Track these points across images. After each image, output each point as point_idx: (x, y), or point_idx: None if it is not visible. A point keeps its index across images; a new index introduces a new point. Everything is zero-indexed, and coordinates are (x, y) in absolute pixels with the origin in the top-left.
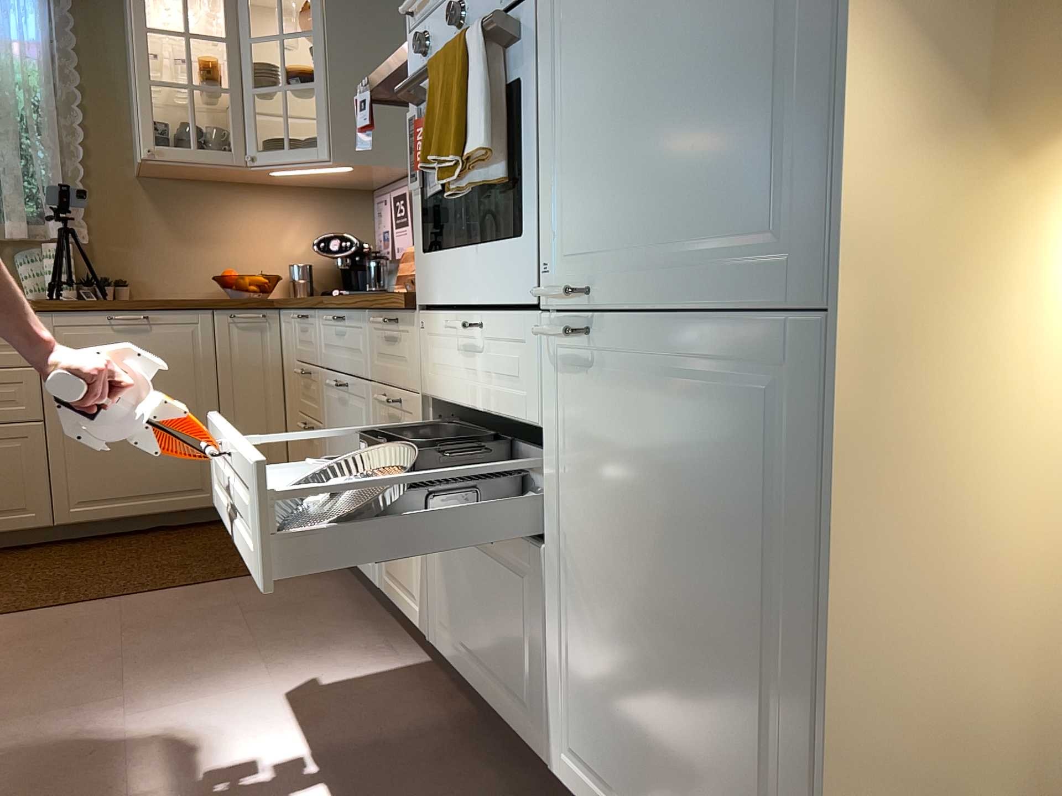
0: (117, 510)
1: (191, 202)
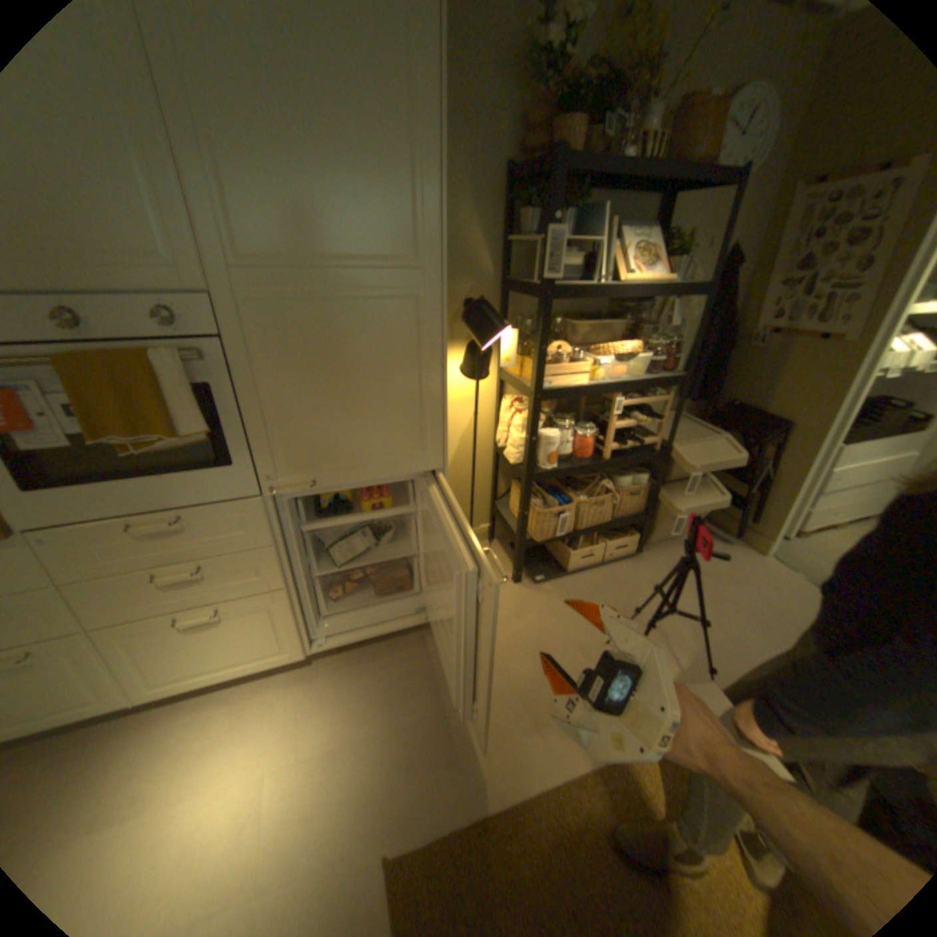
0: None
1: None
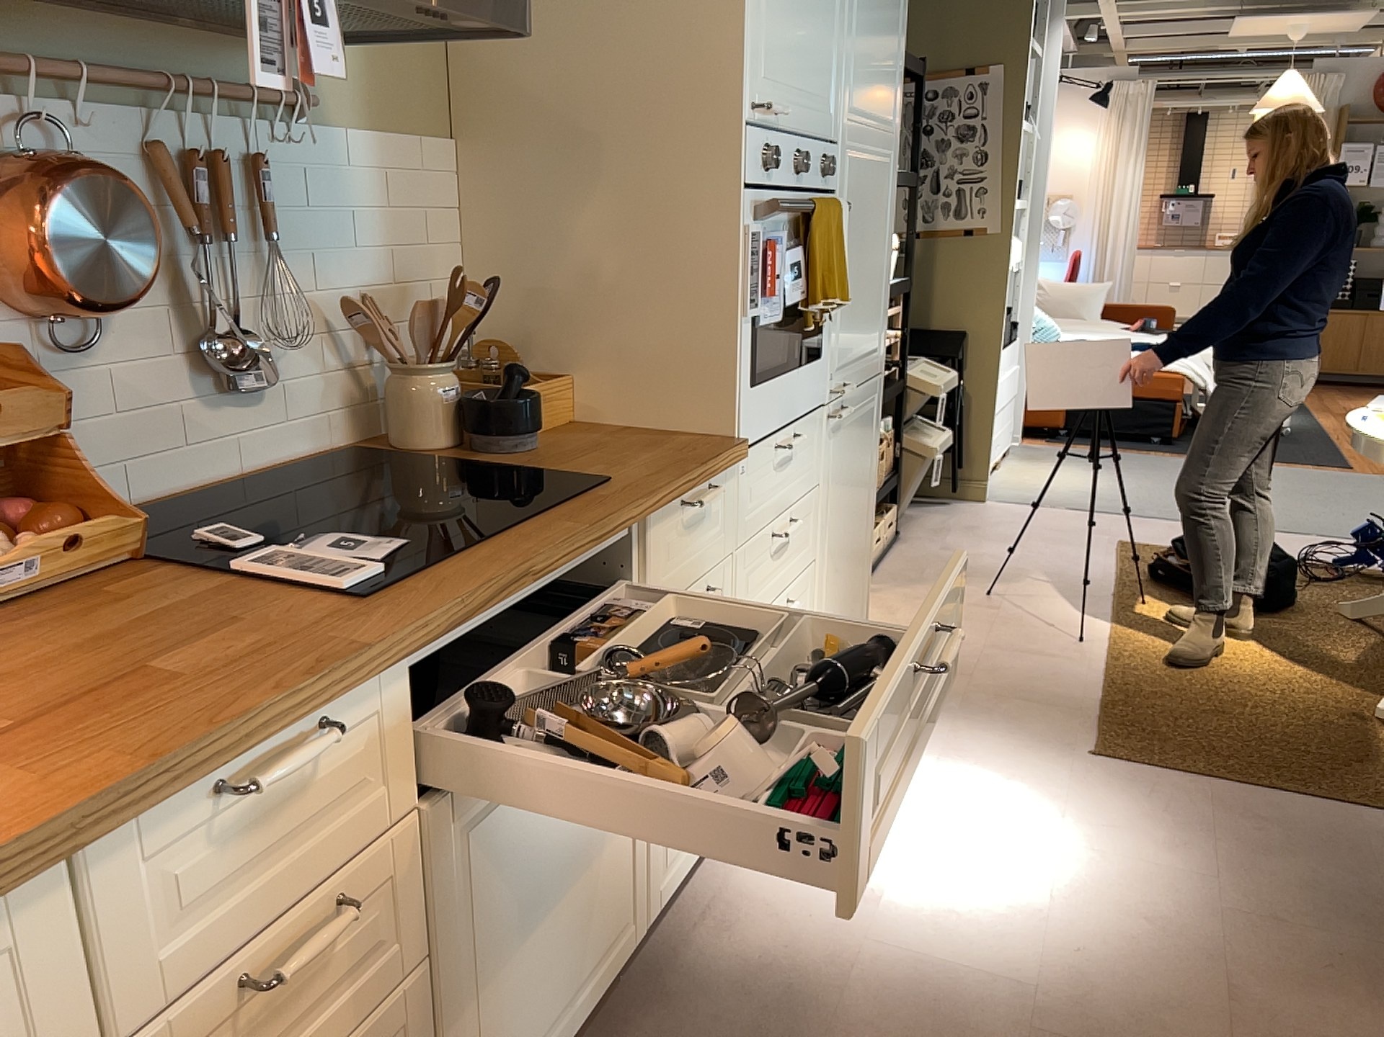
0: None
1: None
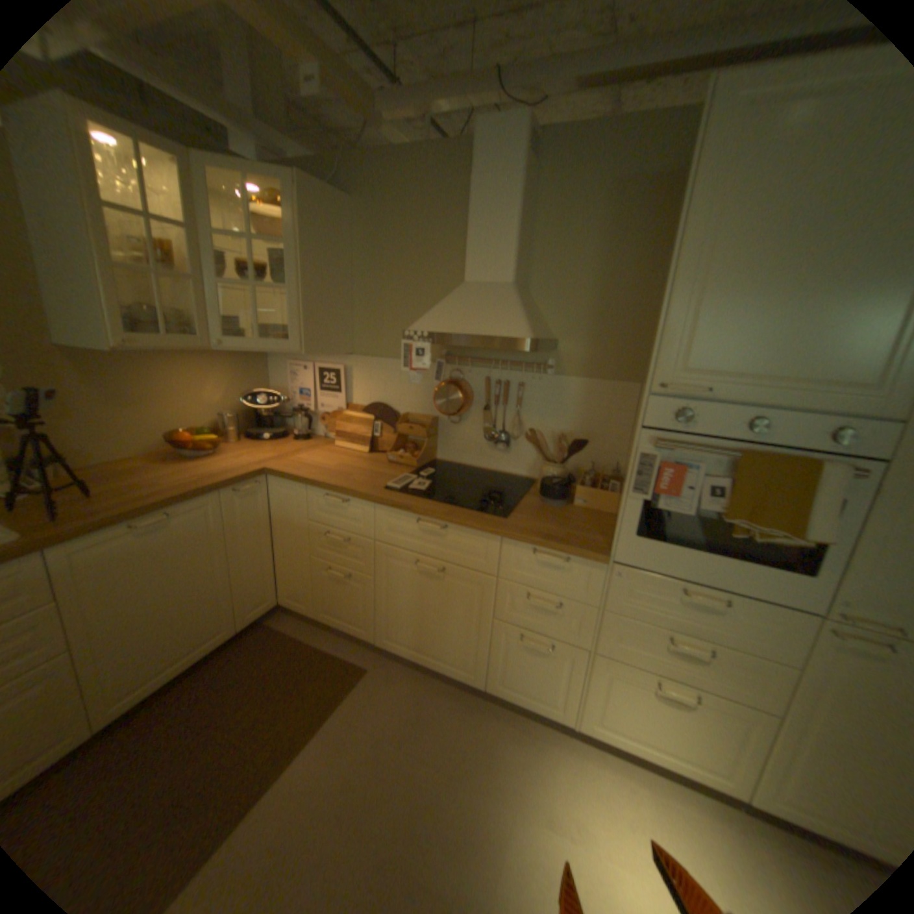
0: (153, 686)
1: (117, 368)
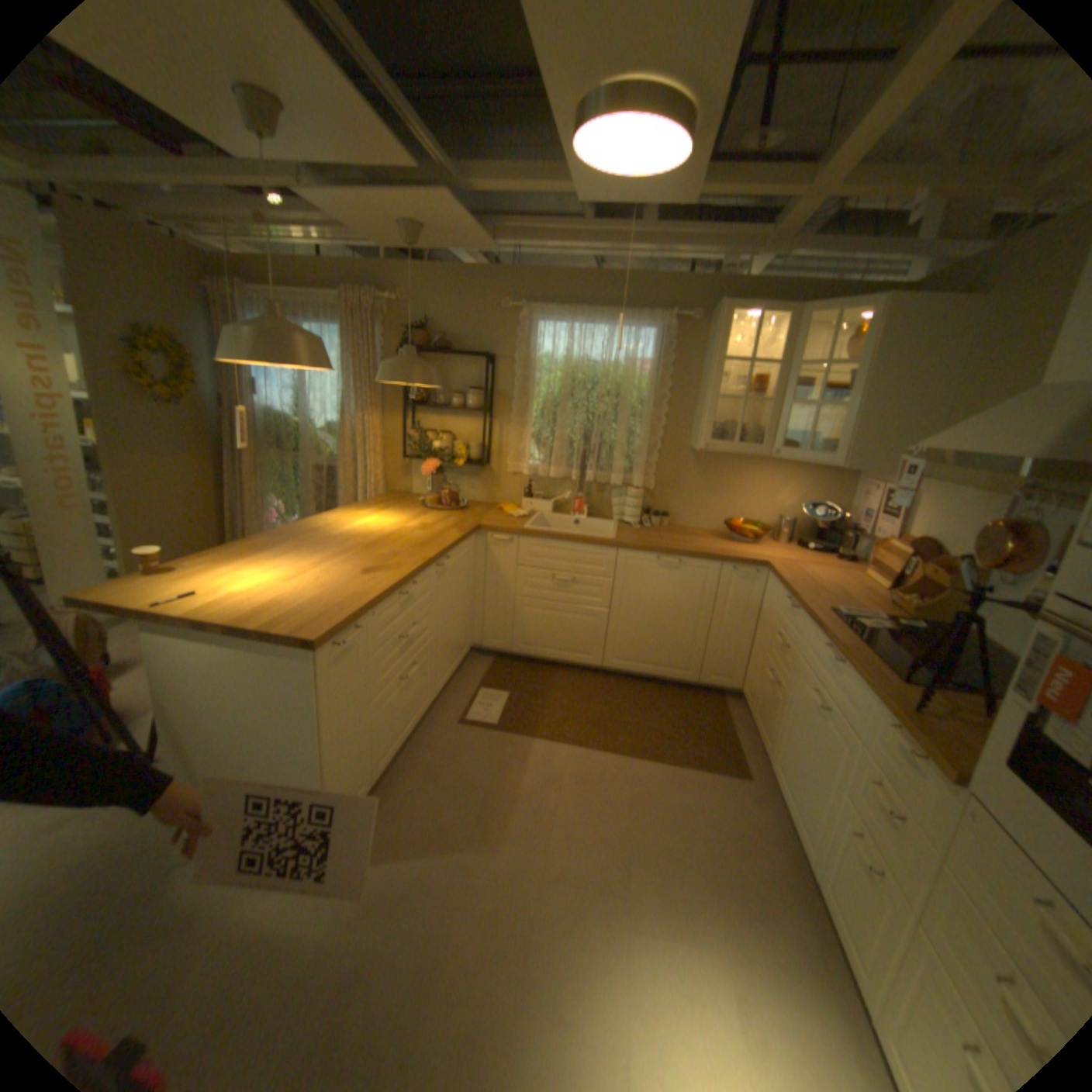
0: (635, 668)
1: (719, 466)
